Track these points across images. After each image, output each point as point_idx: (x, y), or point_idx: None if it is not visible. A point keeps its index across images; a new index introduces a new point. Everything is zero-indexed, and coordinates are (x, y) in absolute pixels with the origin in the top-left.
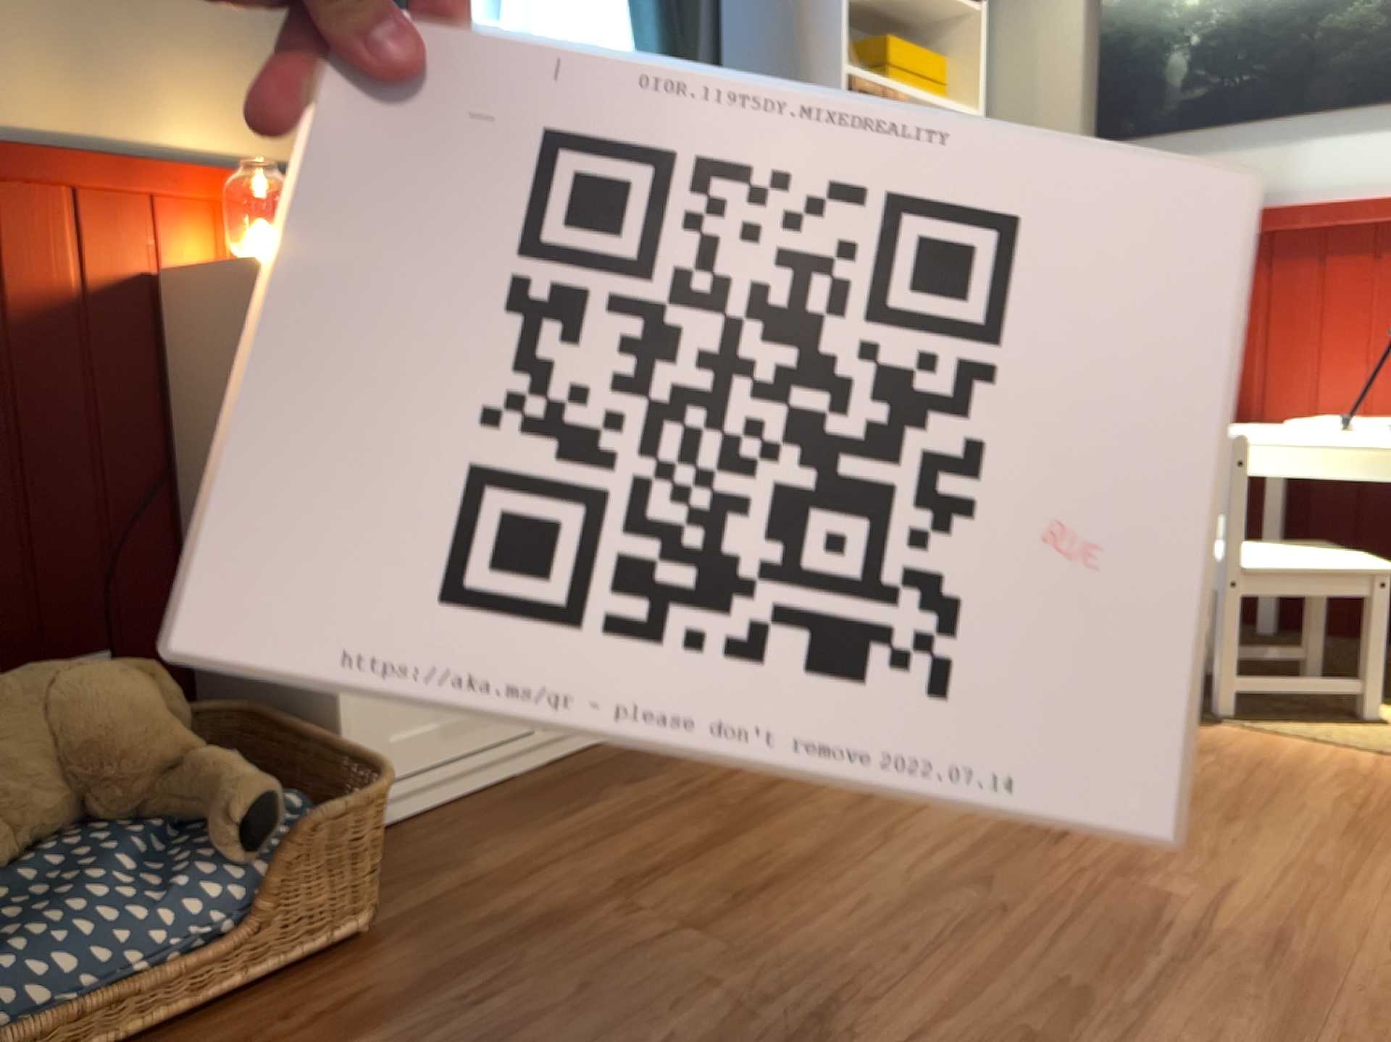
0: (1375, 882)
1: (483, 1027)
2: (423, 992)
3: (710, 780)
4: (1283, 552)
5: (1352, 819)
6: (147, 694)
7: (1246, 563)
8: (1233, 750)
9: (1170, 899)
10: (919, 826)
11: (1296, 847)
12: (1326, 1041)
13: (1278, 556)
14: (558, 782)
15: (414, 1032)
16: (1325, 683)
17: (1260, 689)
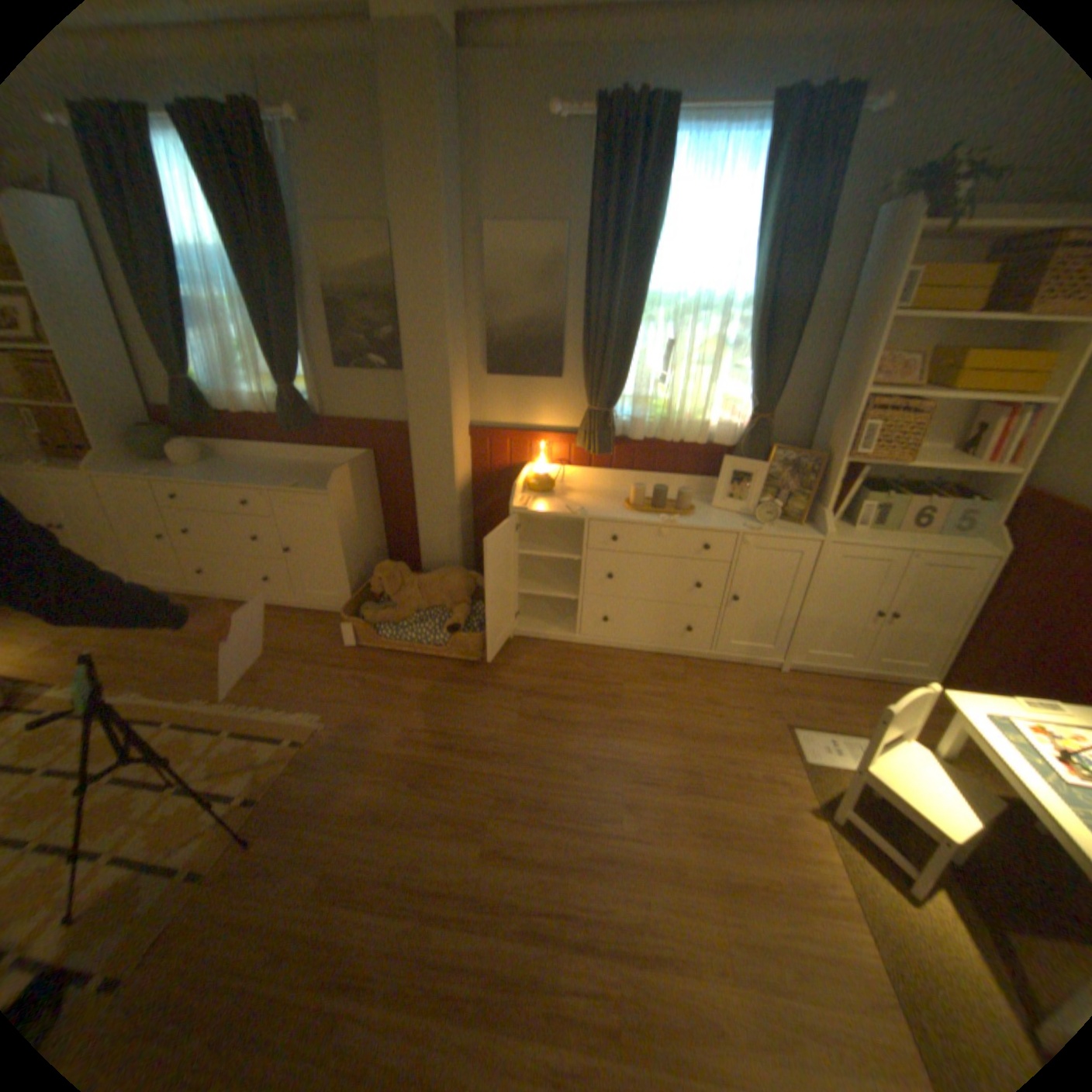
0: (688, 896)
1: (460, 699)
2: (466, 683)
3: (604, 682)
4: (936, 787)
5: (751, 887)
6: (466, 586)
7: (880, 771)
8: (795, 832)
9: (620, 825)
10: (617, 742)
11: (699, 864)
12: (557, 879)
13: (919, 785)
14: (575, 653)
15: (453, 690)
16: (896, 859)
17: (858, 828)
